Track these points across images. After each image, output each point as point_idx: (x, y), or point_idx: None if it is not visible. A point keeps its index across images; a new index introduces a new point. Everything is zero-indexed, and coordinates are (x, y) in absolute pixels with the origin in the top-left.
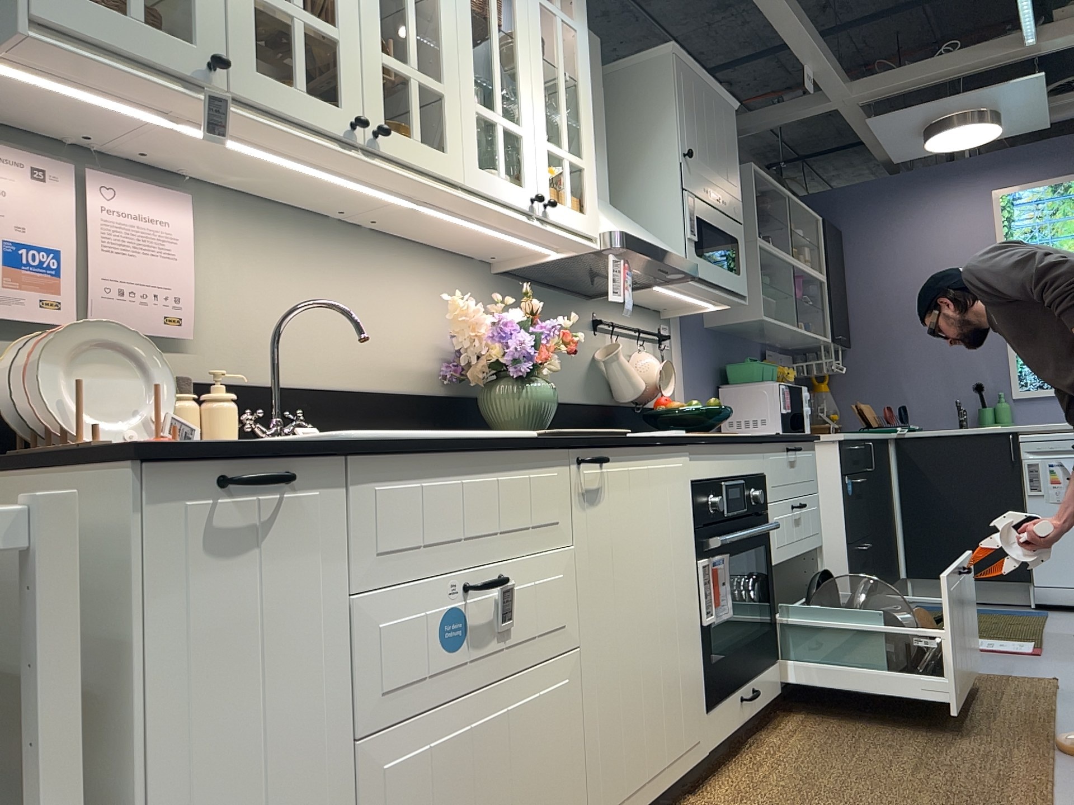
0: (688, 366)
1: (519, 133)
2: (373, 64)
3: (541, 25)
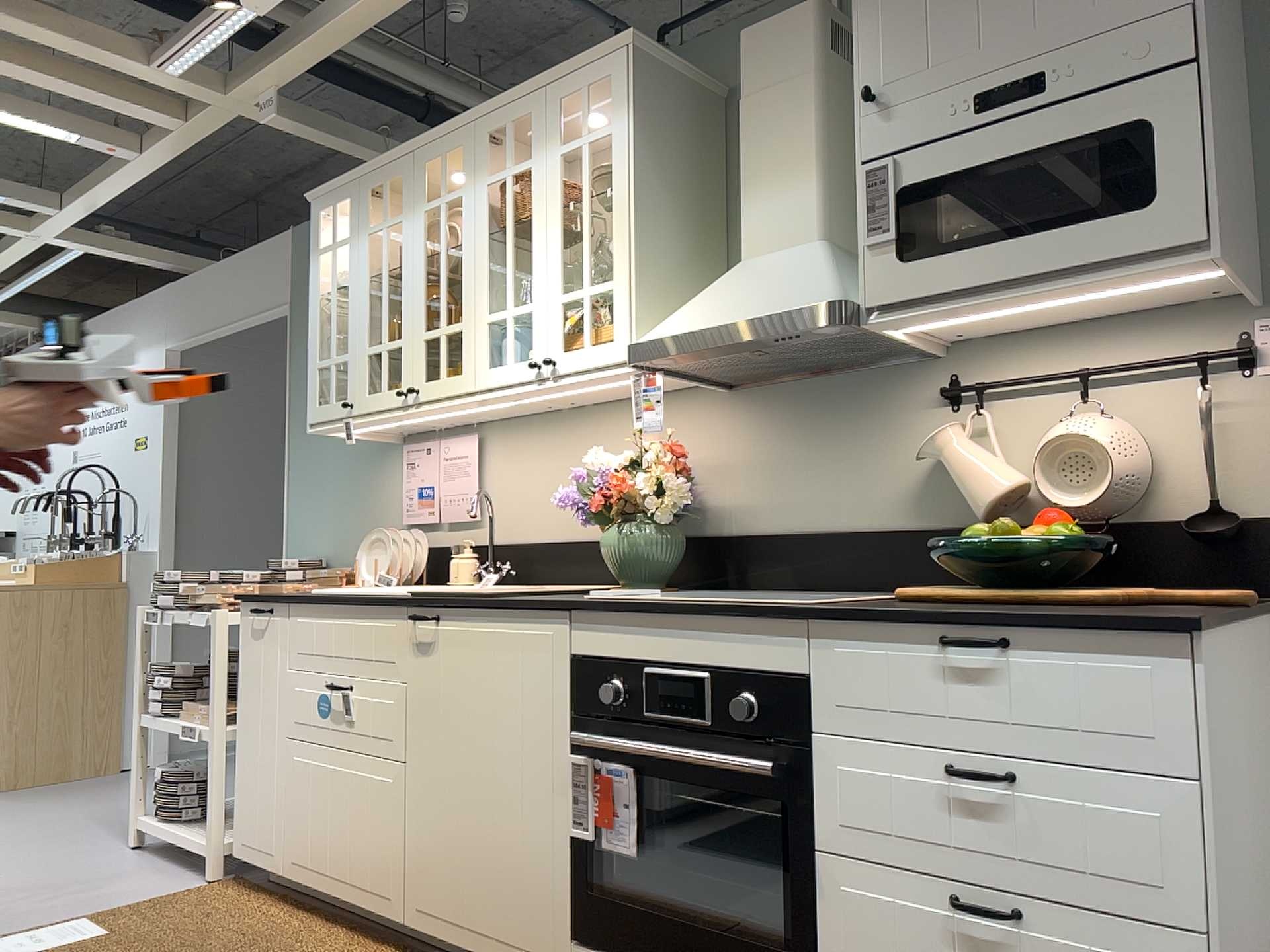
0: None
1: (527, 309)
2: (417, 345)
3: (559, 178)
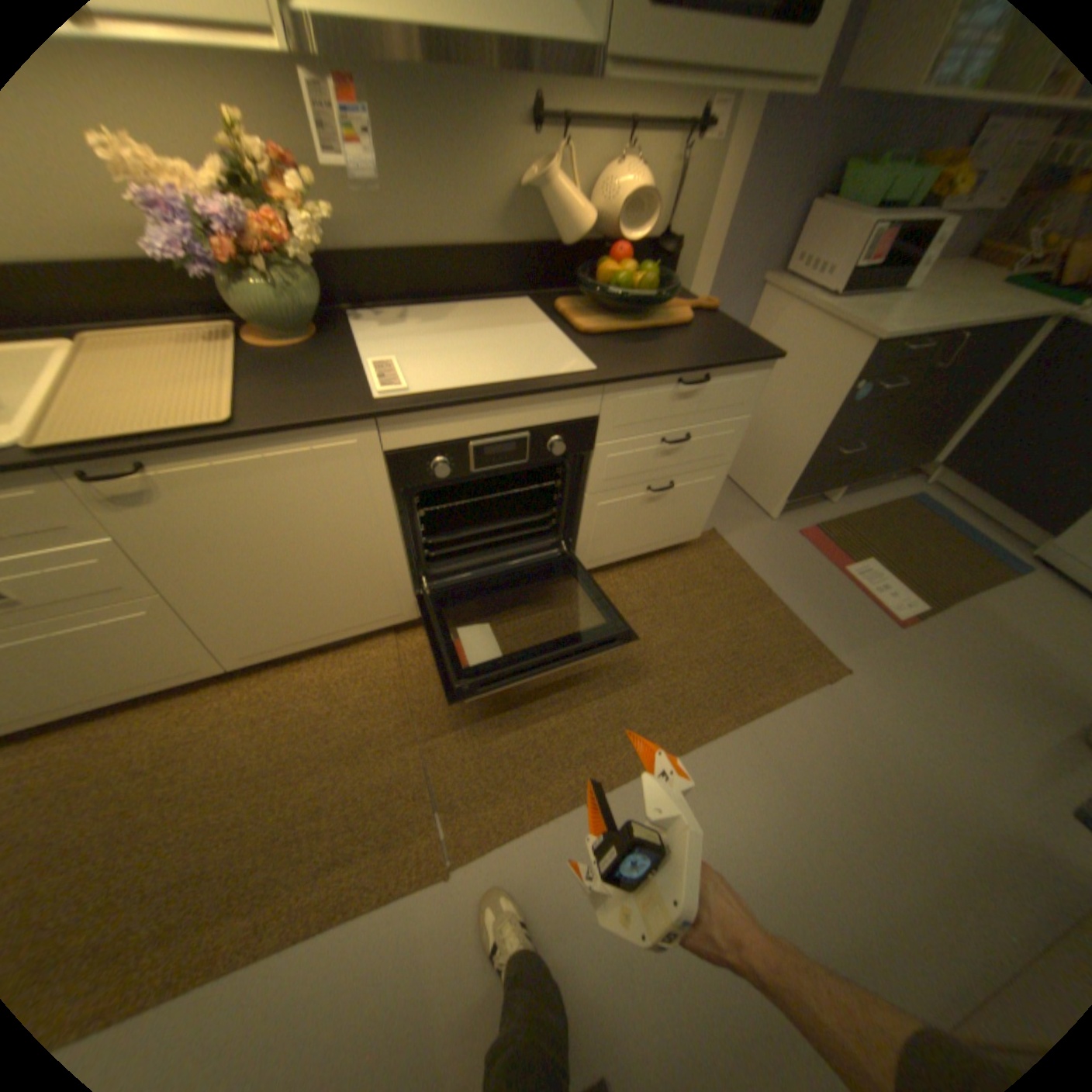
0: (755, 165)
1: None
2: None
3: None
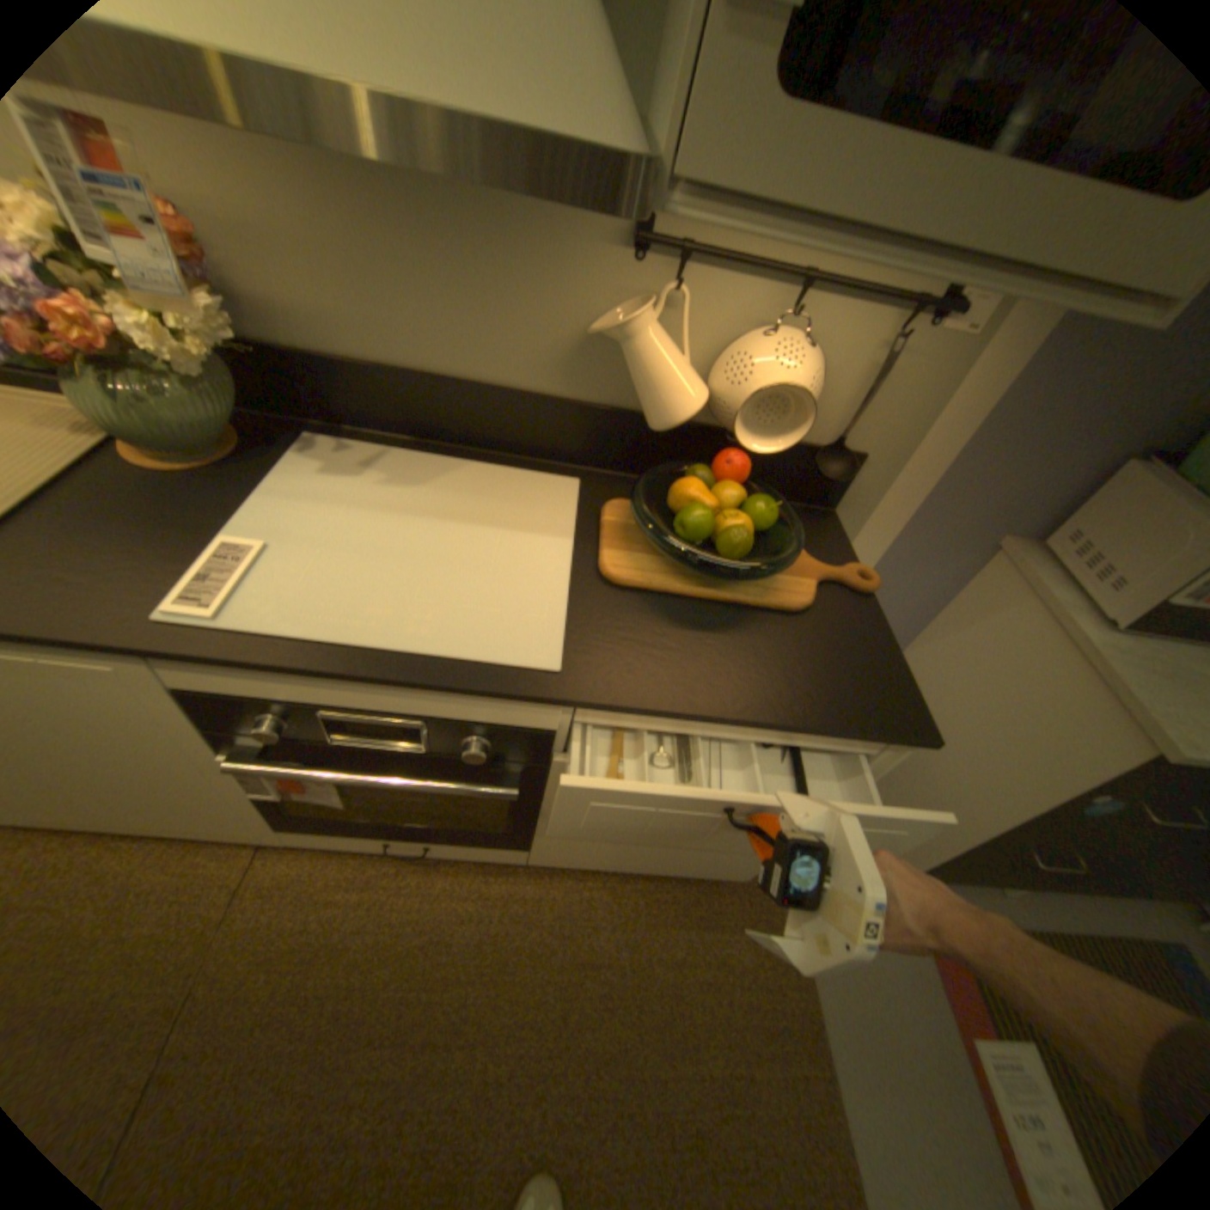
0: (1031, 383)
1: None
2: None
3: None
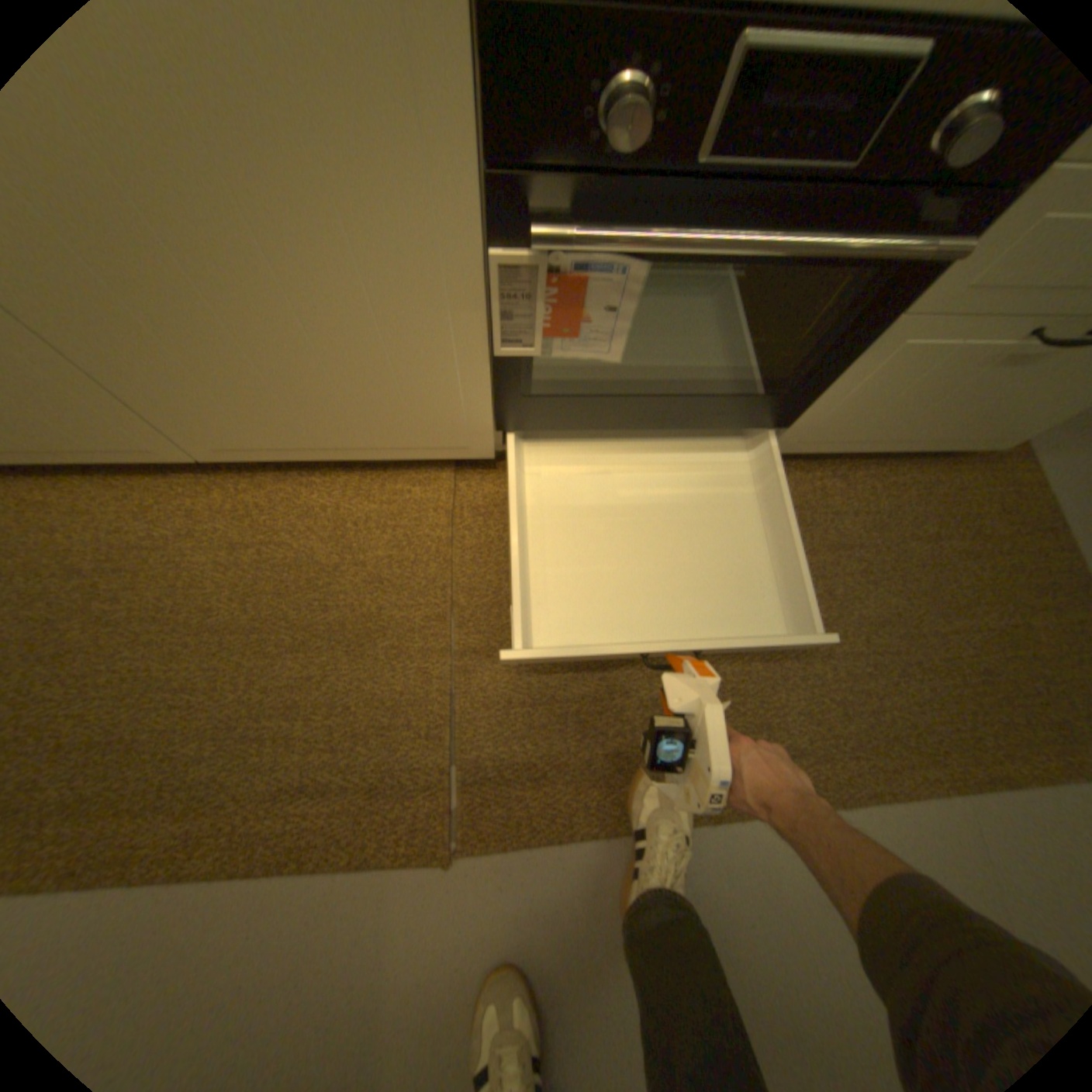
0: None
1: None
2: None
3: None
